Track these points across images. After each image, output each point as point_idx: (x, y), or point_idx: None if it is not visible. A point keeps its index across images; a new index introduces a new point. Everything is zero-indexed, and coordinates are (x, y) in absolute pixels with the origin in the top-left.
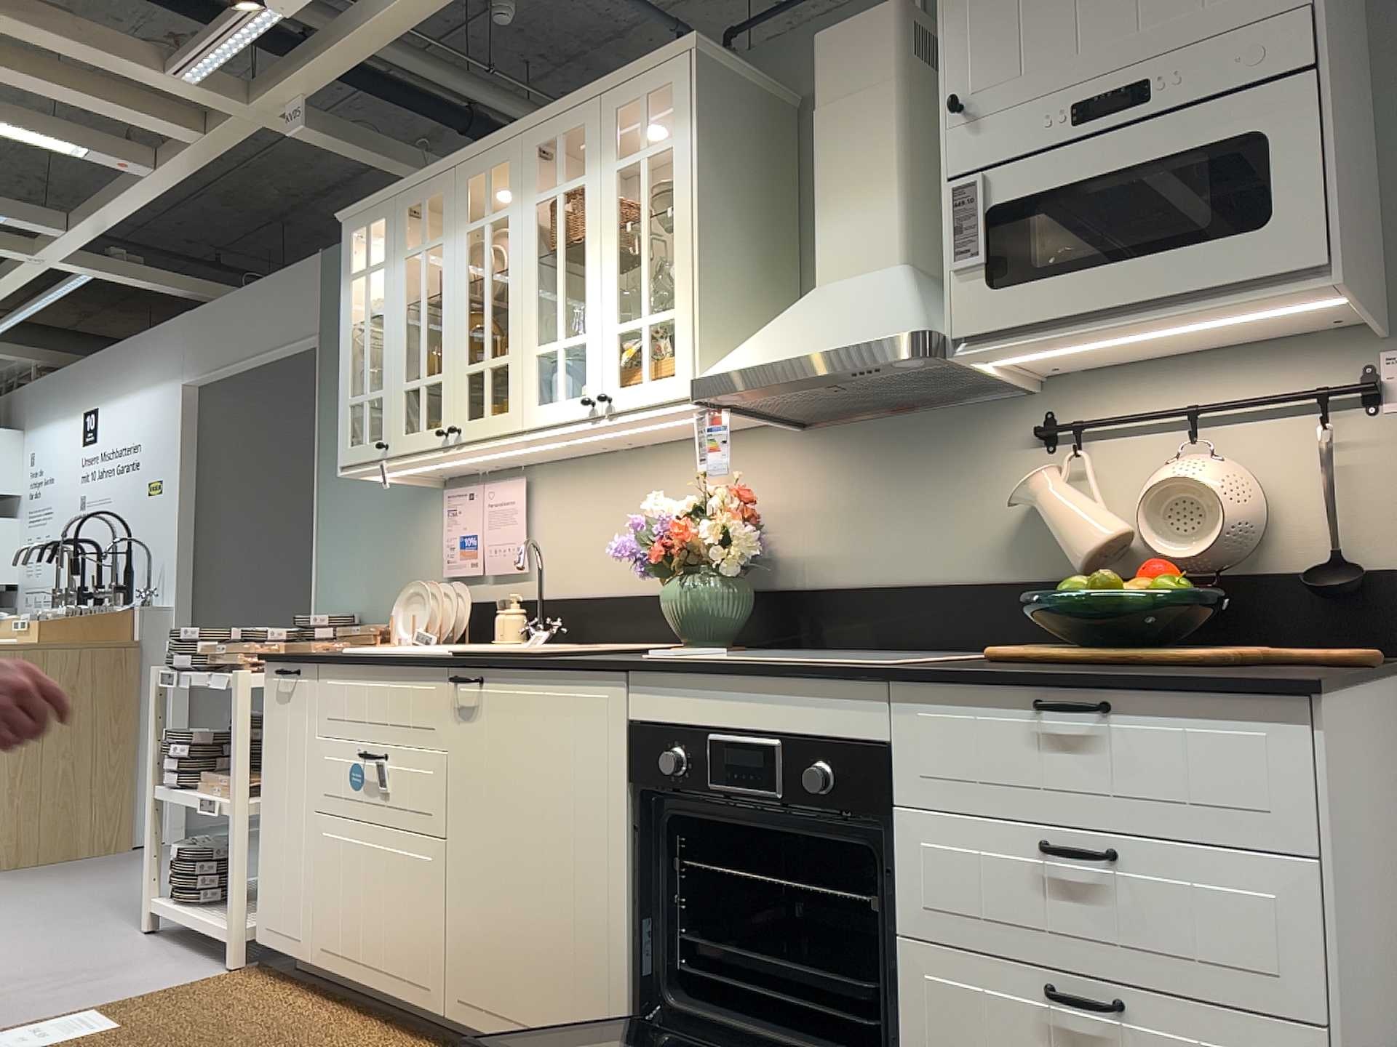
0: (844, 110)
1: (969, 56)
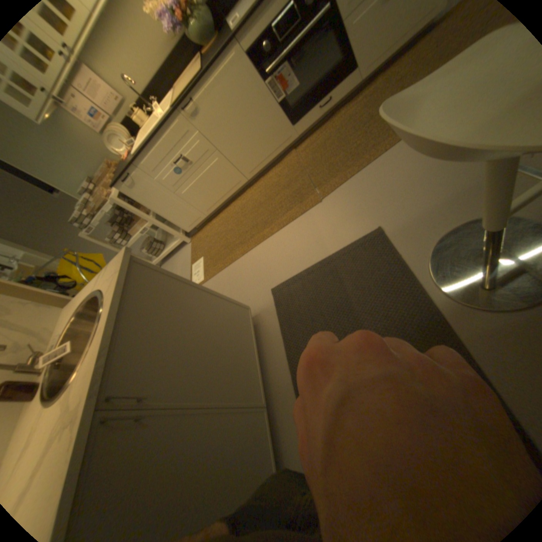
0: None
1: None
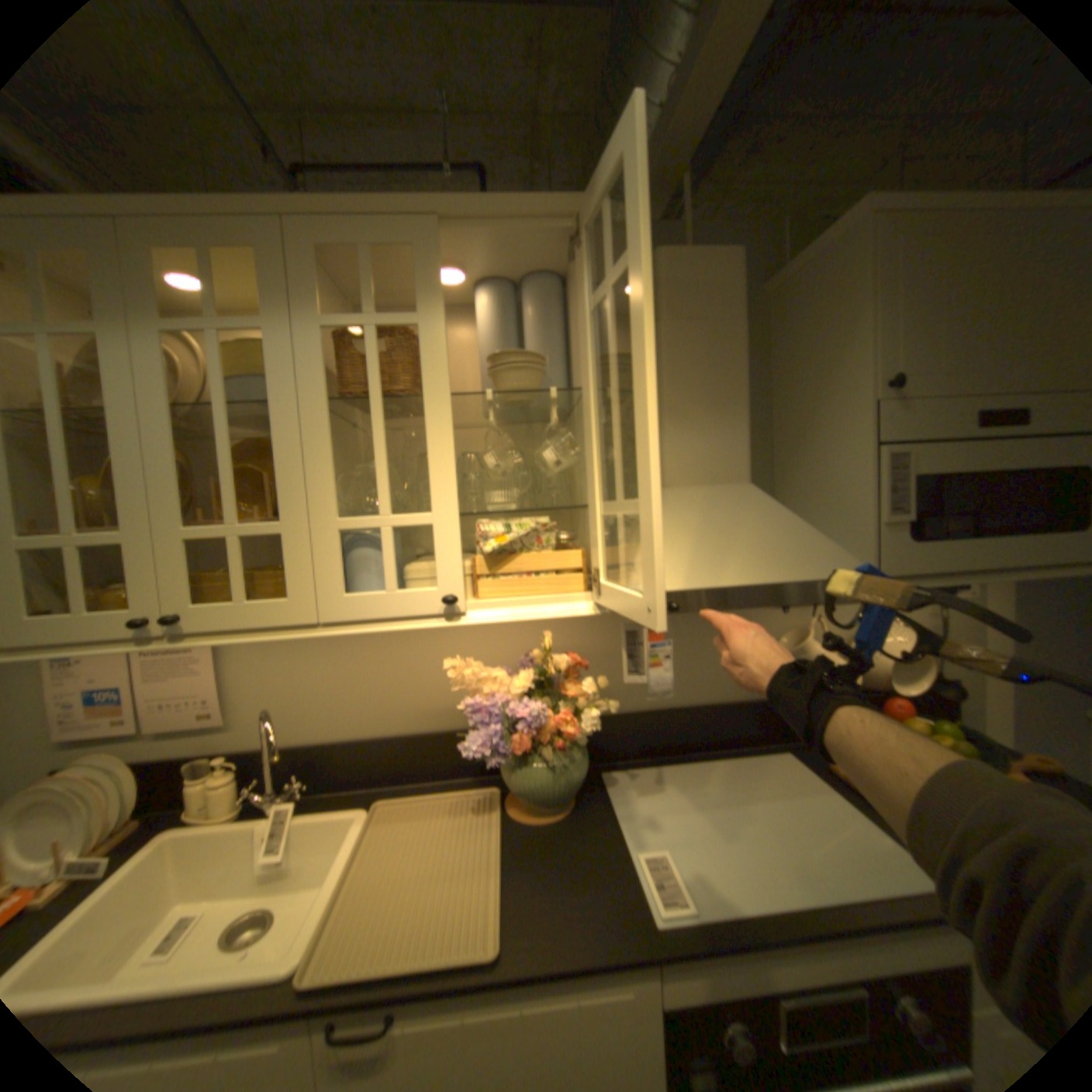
0: (696, 331)
1: (903, 340)
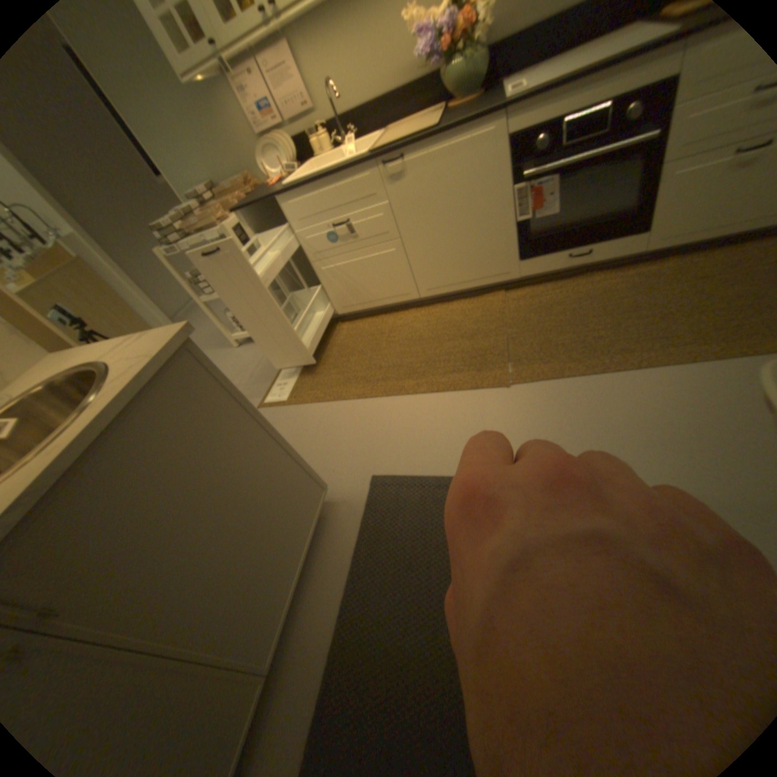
0: None
1: None
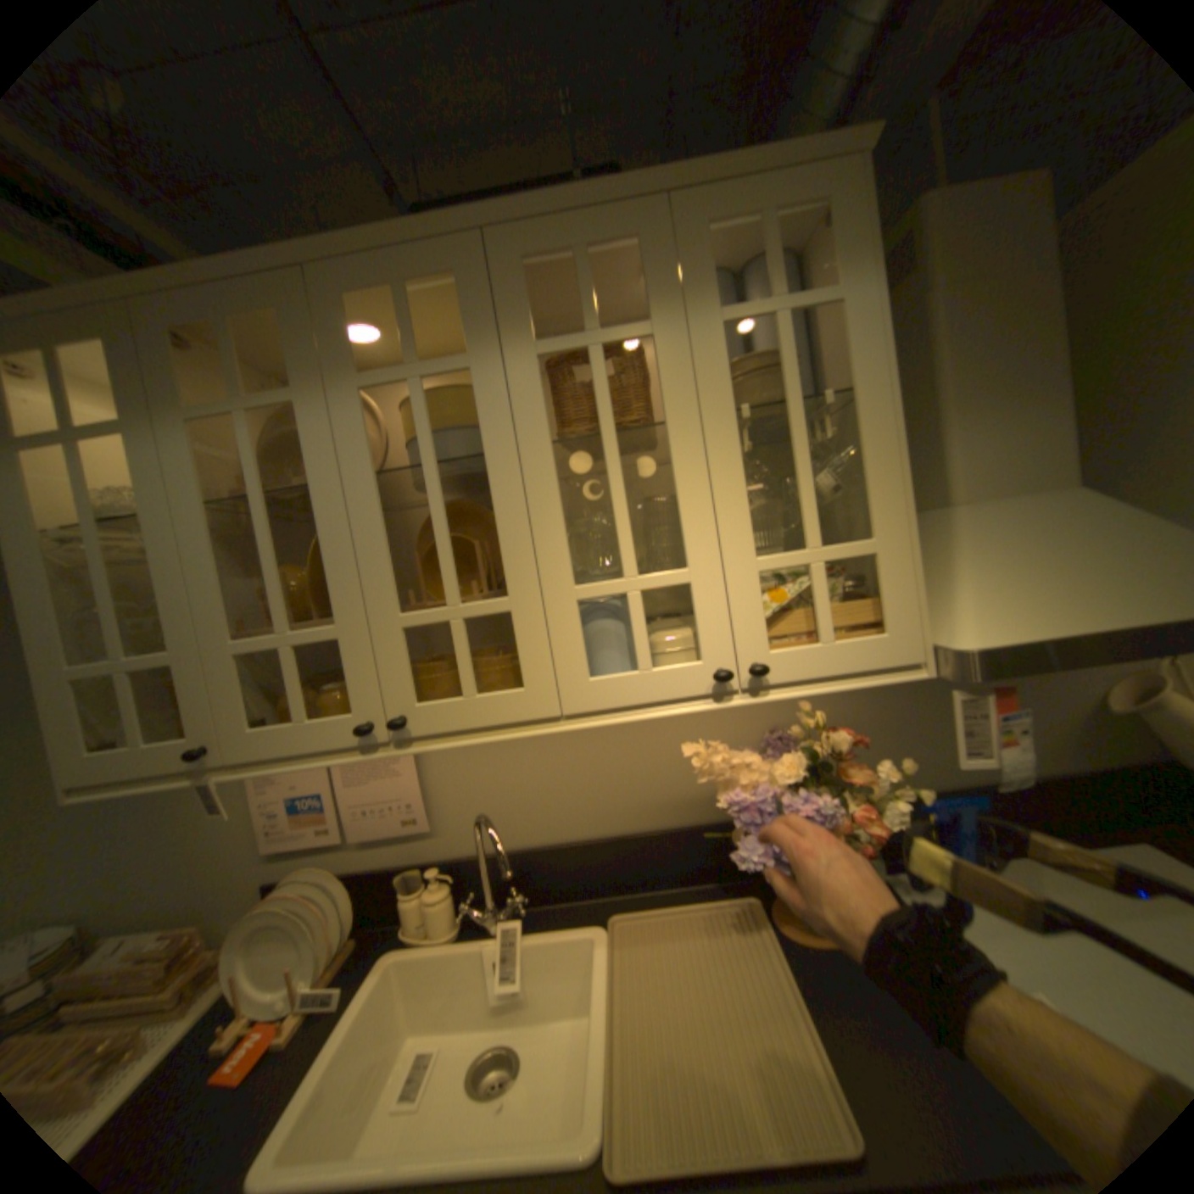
0: (991, 293)
1: None
